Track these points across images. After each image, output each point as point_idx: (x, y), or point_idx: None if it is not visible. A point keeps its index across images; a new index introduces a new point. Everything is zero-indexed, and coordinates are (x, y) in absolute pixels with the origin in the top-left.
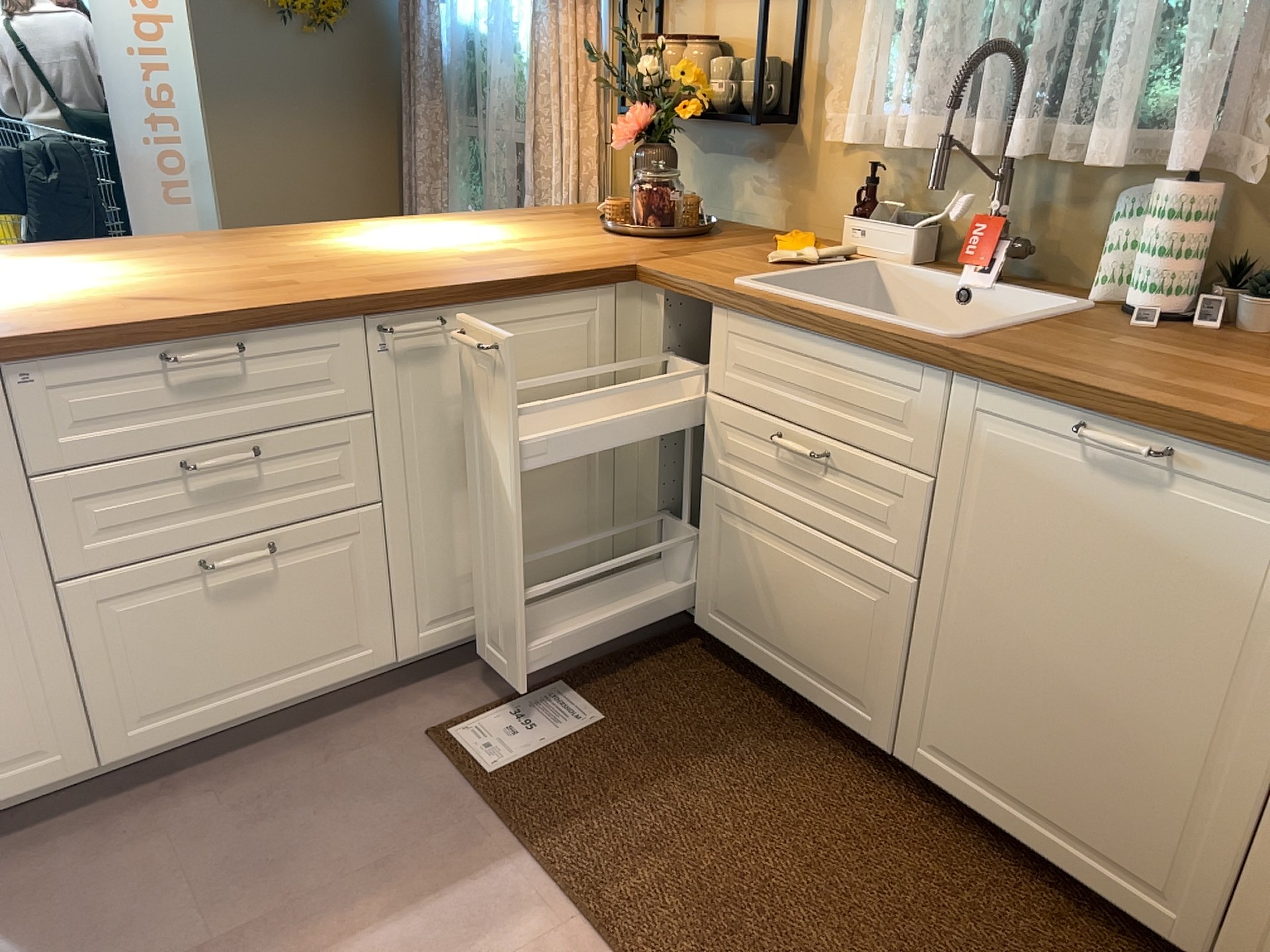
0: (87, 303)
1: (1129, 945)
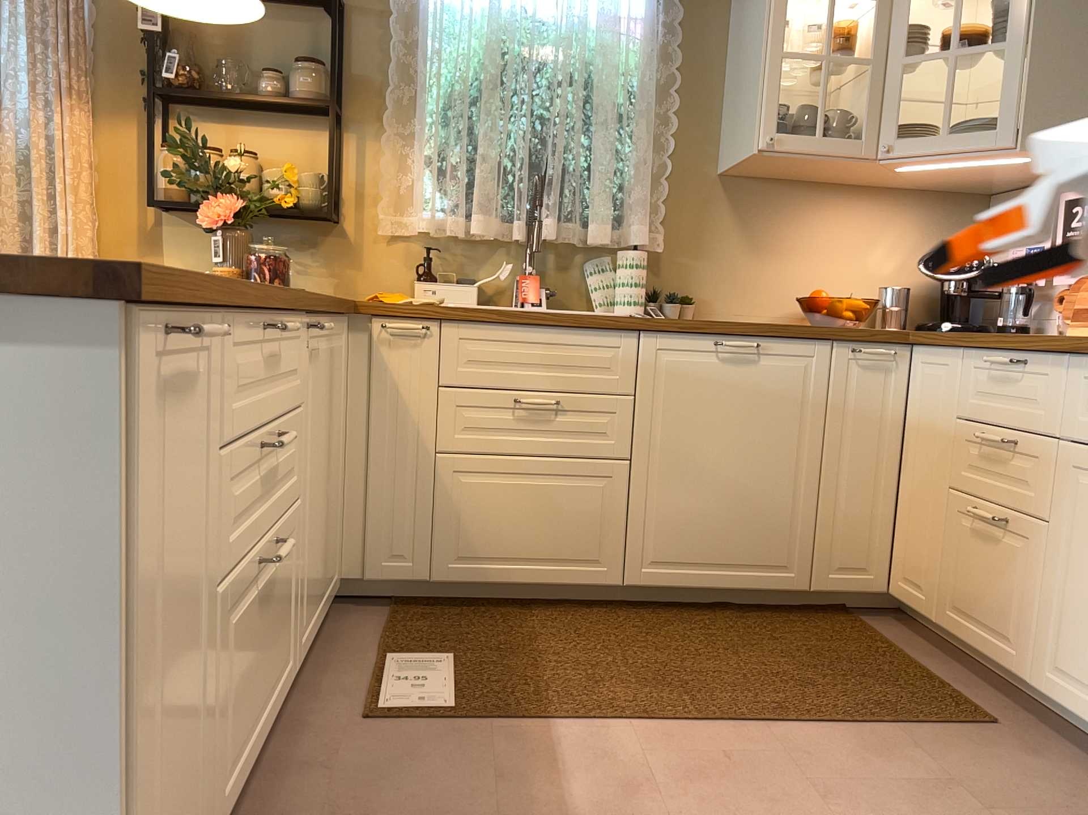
0: None
1: (768, 613)
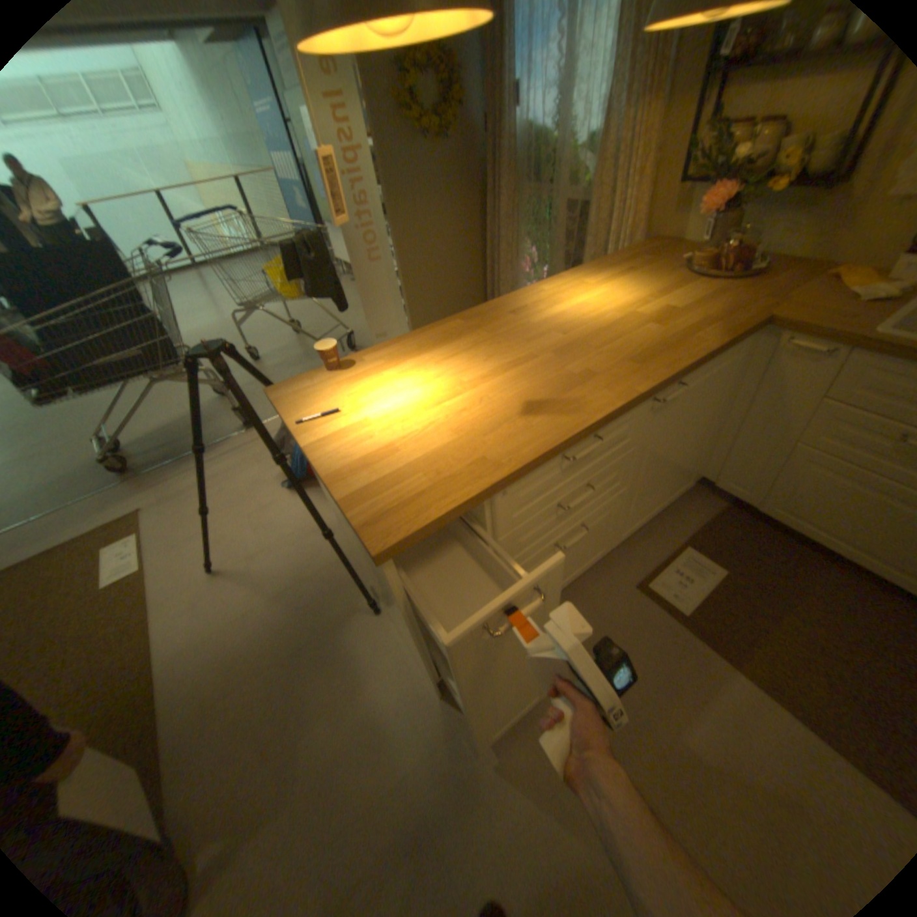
0: (495, 417)
1: None
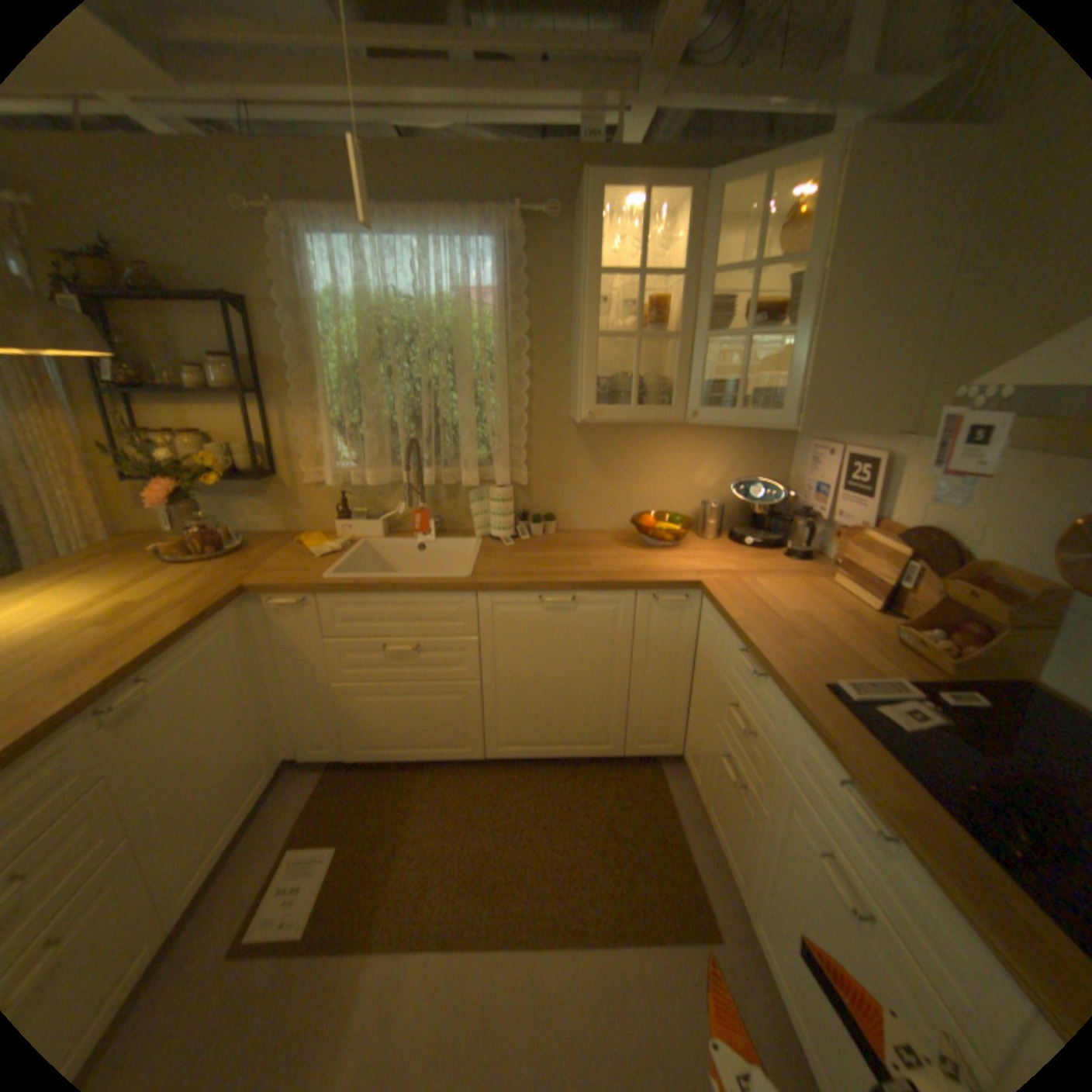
0: None
1: (594, 767)
